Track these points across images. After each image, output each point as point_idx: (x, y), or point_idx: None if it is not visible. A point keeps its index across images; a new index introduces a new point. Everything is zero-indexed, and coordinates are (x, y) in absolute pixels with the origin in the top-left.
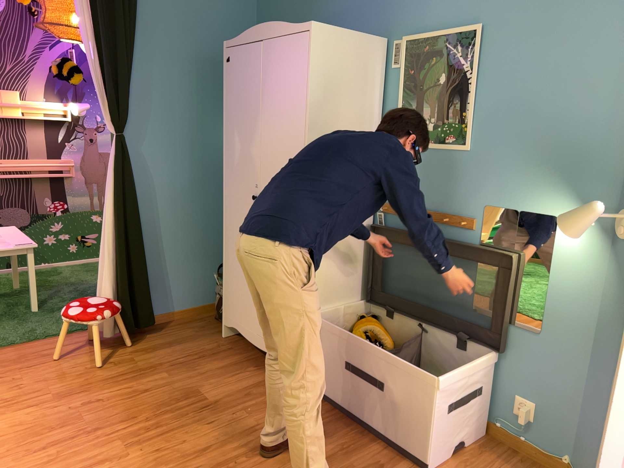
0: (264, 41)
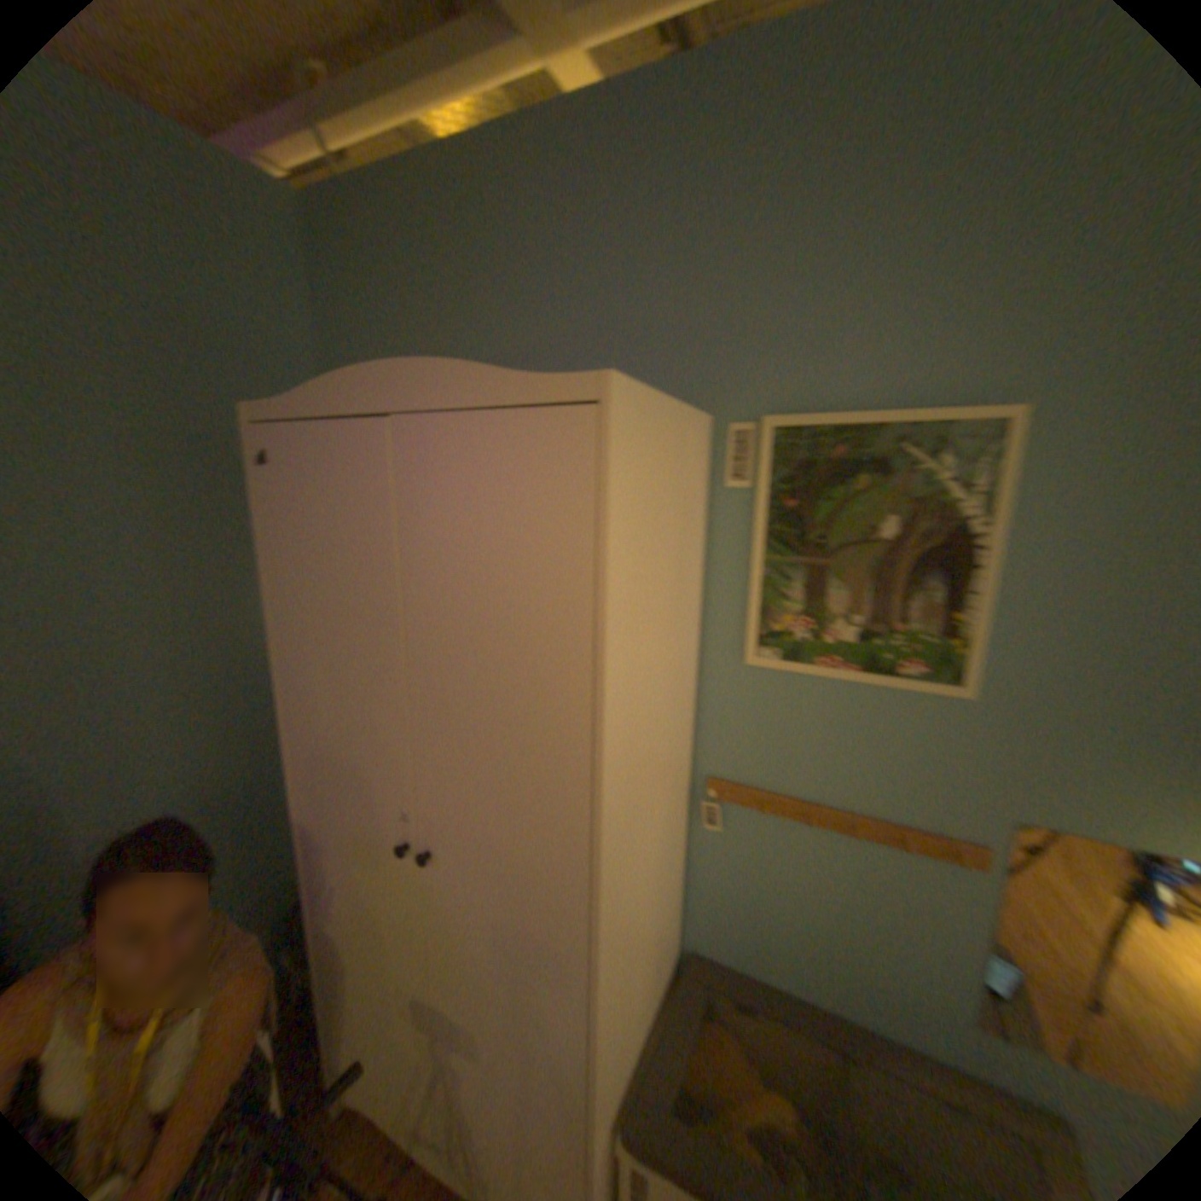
0: (392, 416)
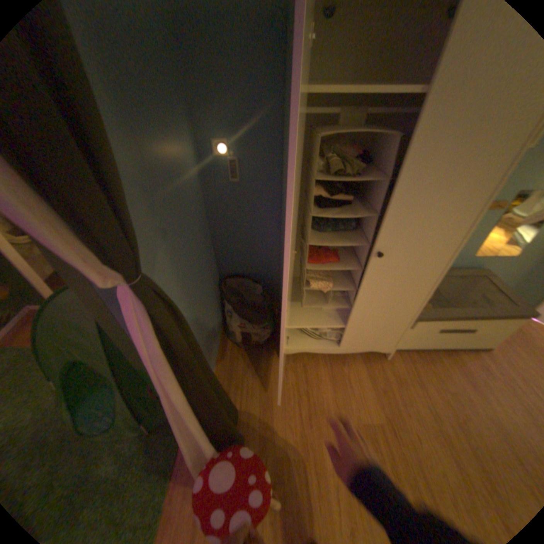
0: None
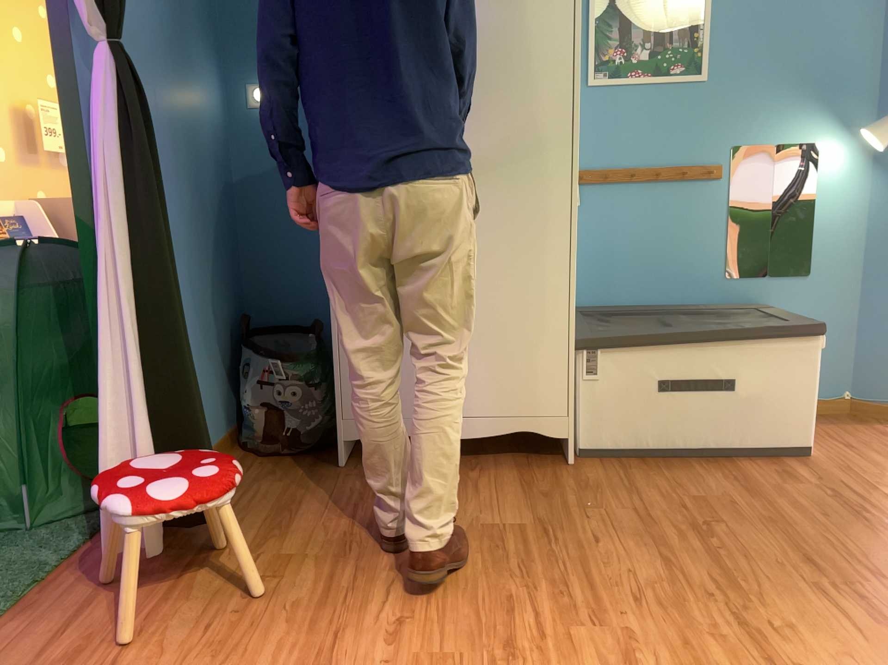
0: None
